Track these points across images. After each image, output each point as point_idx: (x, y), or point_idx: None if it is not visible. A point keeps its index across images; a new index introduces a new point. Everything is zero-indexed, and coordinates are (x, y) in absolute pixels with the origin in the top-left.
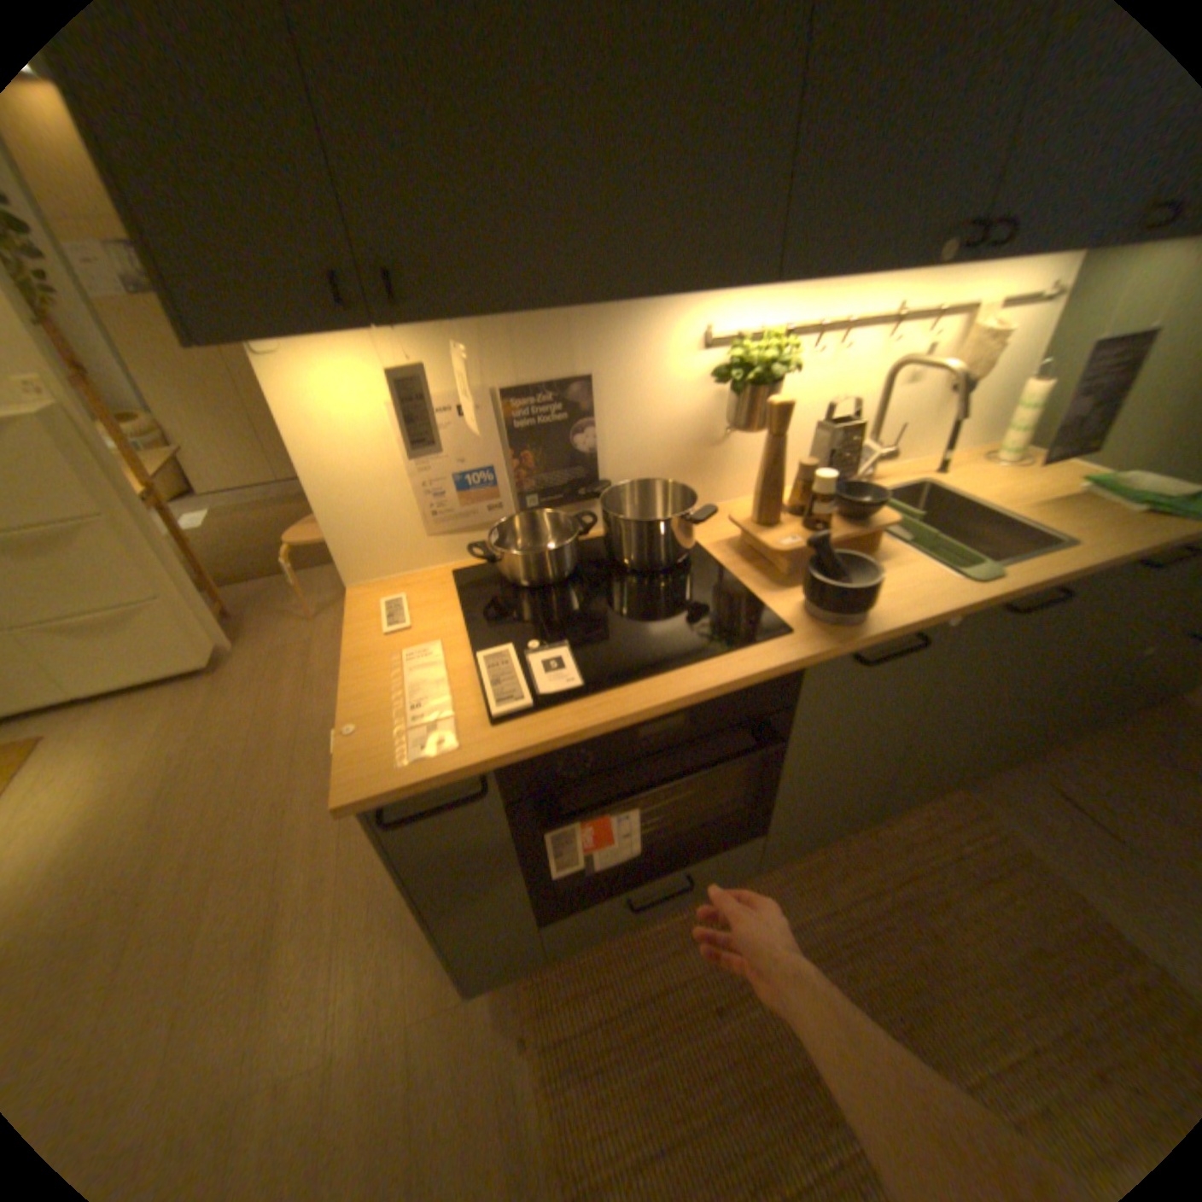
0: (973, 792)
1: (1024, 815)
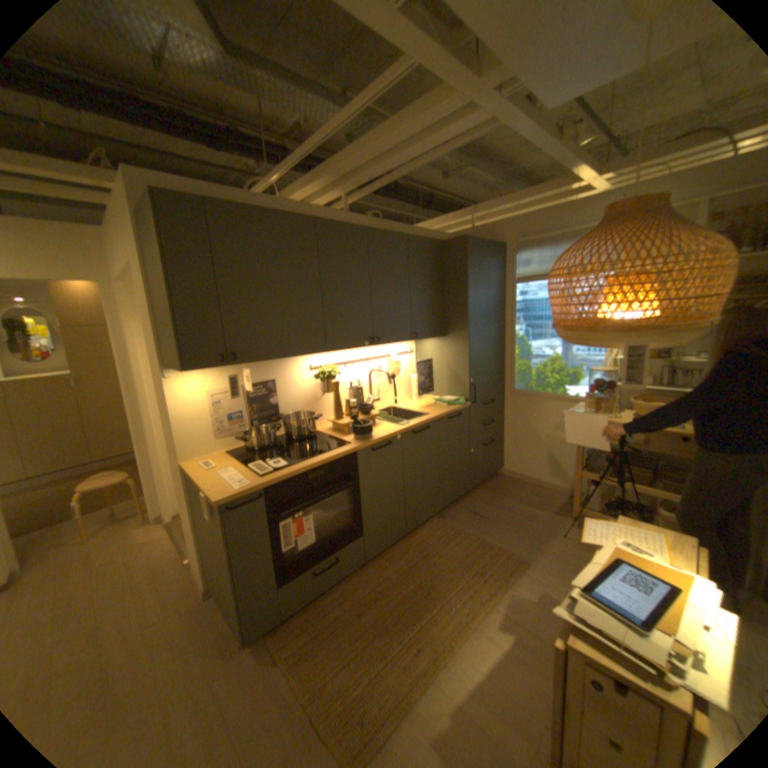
0: (441, 519)
1: (458, 521)
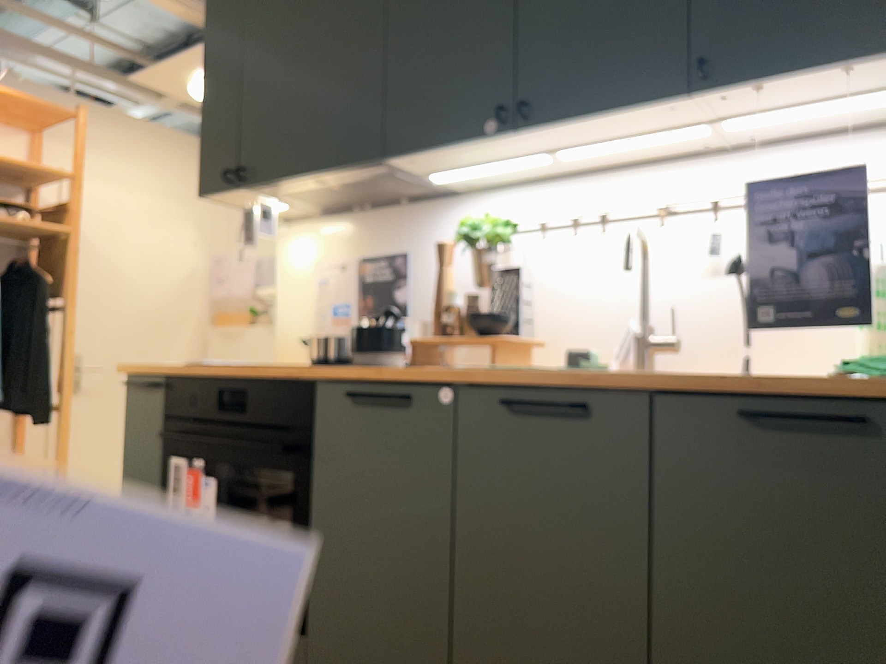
0: None
1: None
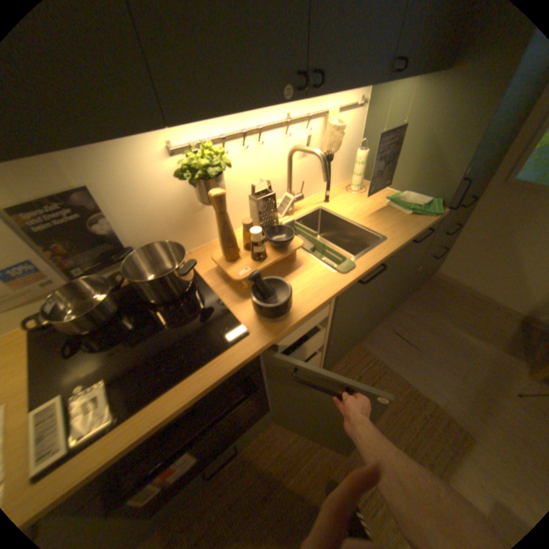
0: (362, 341)
1: (383, 347)
